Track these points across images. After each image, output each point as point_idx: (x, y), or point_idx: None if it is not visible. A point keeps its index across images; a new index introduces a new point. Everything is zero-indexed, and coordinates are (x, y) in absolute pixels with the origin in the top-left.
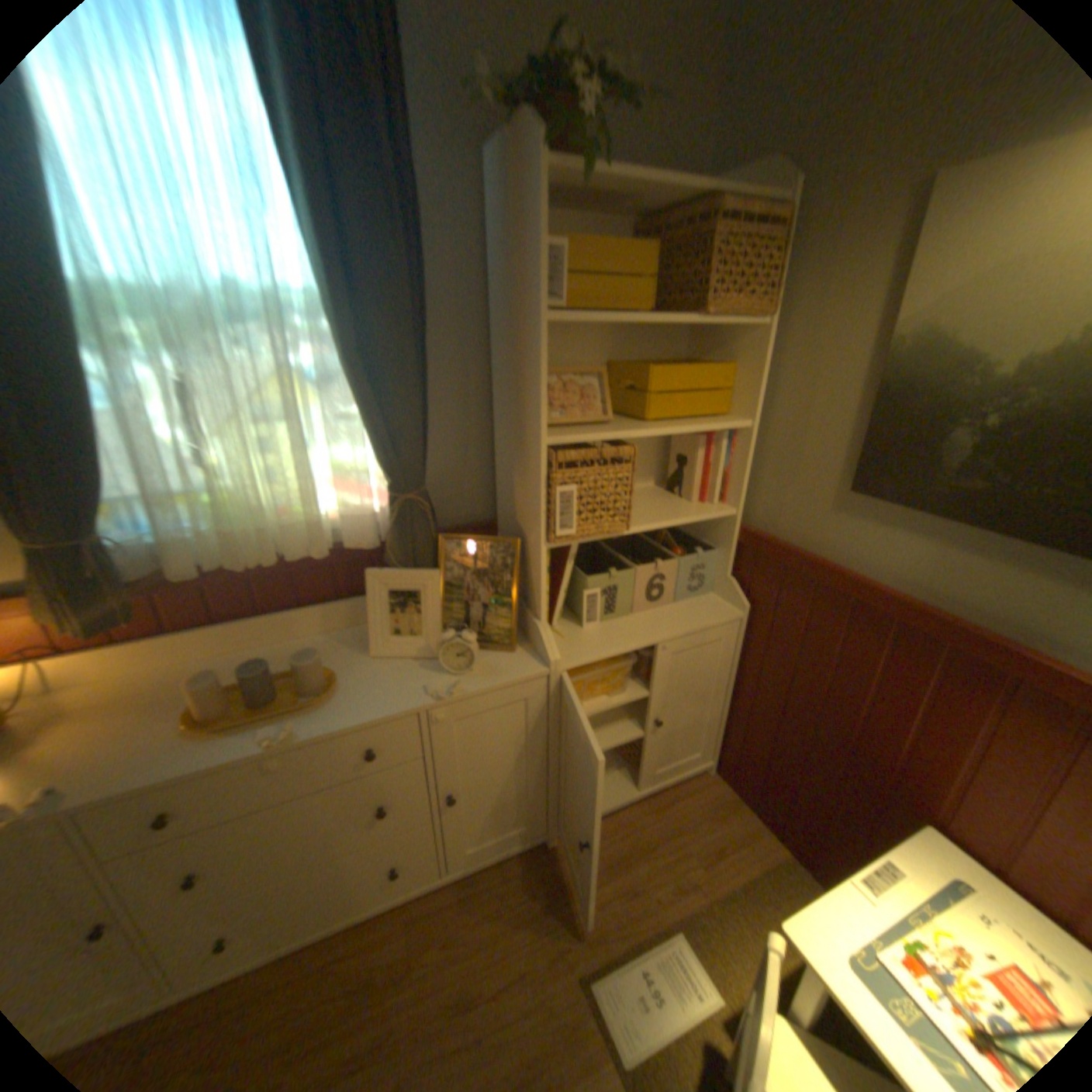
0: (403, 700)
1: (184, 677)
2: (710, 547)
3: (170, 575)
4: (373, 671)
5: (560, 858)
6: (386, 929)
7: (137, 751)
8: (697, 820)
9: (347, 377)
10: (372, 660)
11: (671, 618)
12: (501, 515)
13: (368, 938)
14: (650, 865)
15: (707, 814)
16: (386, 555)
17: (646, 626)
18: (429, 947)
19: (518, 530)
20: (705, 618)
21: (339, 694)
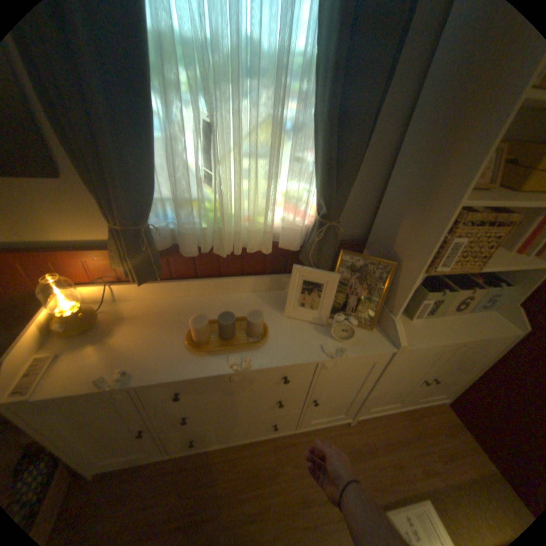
0: (310, 352)
1: (183, 306)
2: (507, 283)
3: (185, 251)
4: (287, 326)
5: (357, 433)
6: (265, 447)
7: (165, 353)
8: (437, 432)
9: (320, 132)
10: (285, 317)
11: (470, 326)
12: (373, 239)
13: (256, 449)
14: (409, 452)
15: (443, 430)
16: (302, 255)
17: (455, 328)
18: (287, 464)
19: (392, 255)
20: (495, 331)
21: (271, 338)
